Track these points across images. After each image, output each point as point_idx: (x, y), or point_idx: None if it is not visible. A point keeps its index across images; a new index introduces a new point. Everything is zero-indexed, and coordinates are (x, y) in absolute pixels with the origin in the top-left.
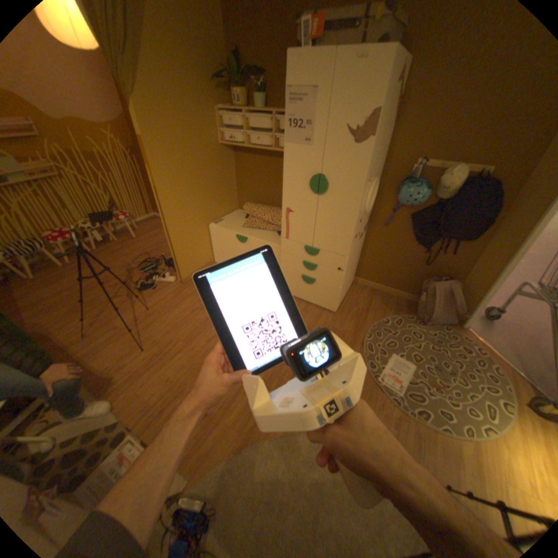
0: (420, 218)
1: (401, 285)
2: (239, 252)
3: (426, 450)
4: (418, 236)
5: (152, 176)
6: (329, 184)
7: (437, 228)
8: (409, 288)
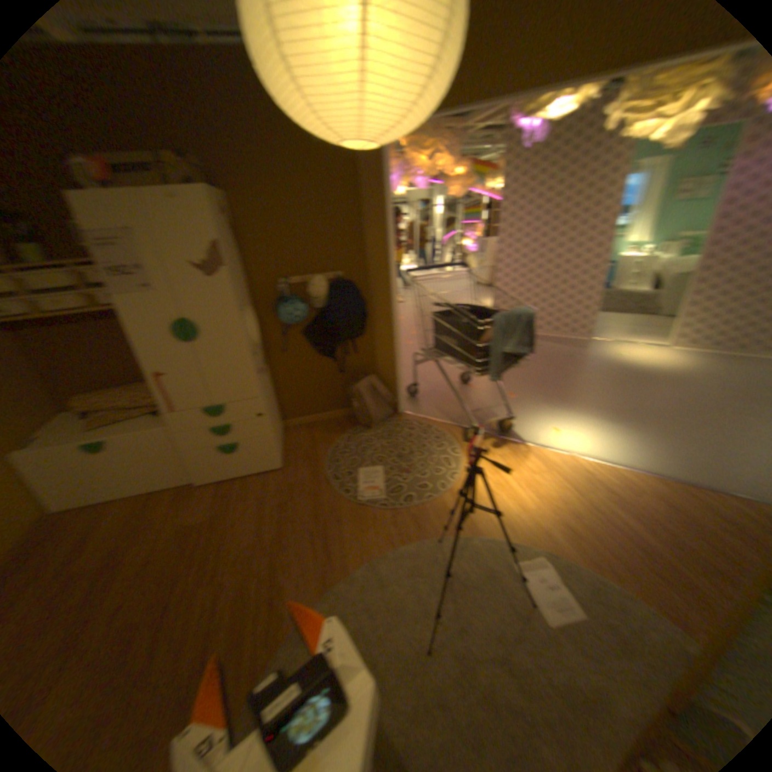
0: (309, 333)
1: (330, 405)
2: (91, 472)
3: (421, 524)
4: (316, 350)
5: None
6: (194, 327)
7: (328, 337)
8: (338, 404)
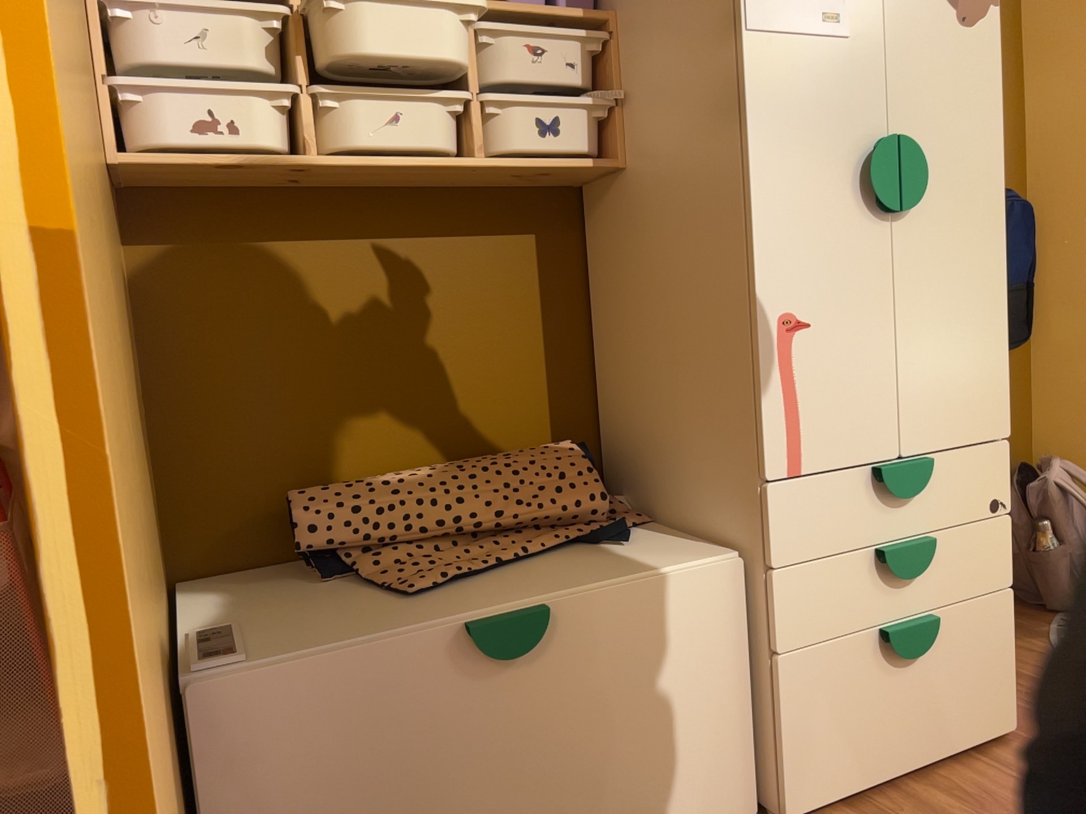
0: None
1: None
2: (481, 752)
3: None
4: None
5: (33, 127)
6: (924, 165)
7: None
8: None
